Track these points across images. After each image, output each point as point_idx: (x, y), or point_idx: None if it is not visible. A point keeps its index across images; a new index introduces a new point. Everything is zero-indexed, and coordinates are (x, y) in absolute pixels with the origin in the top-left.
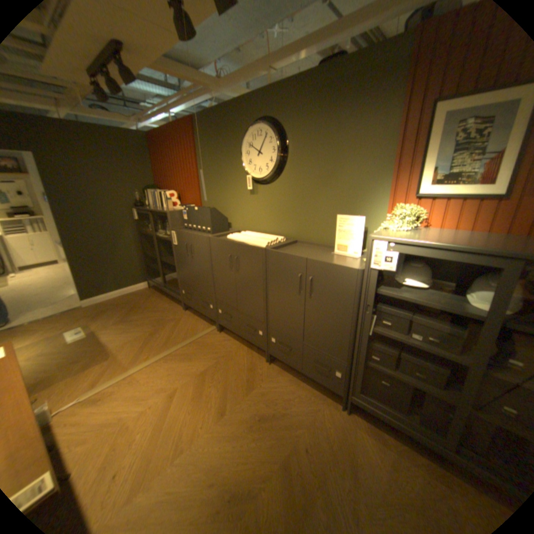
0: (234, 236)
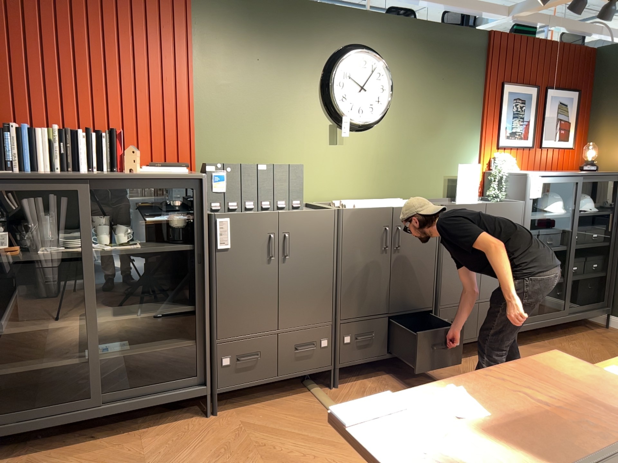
0: (360, 203)
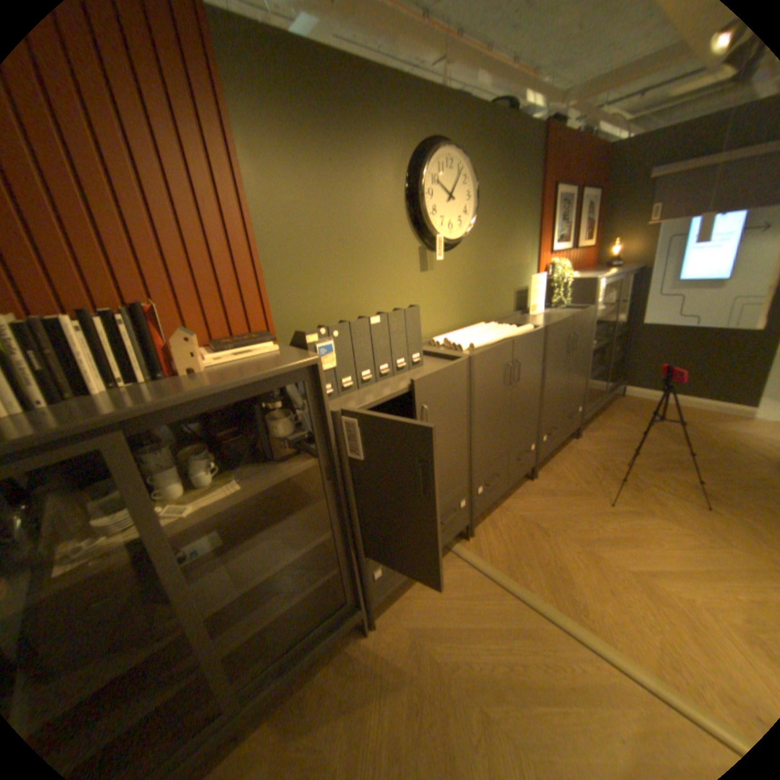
0: (473, 340)
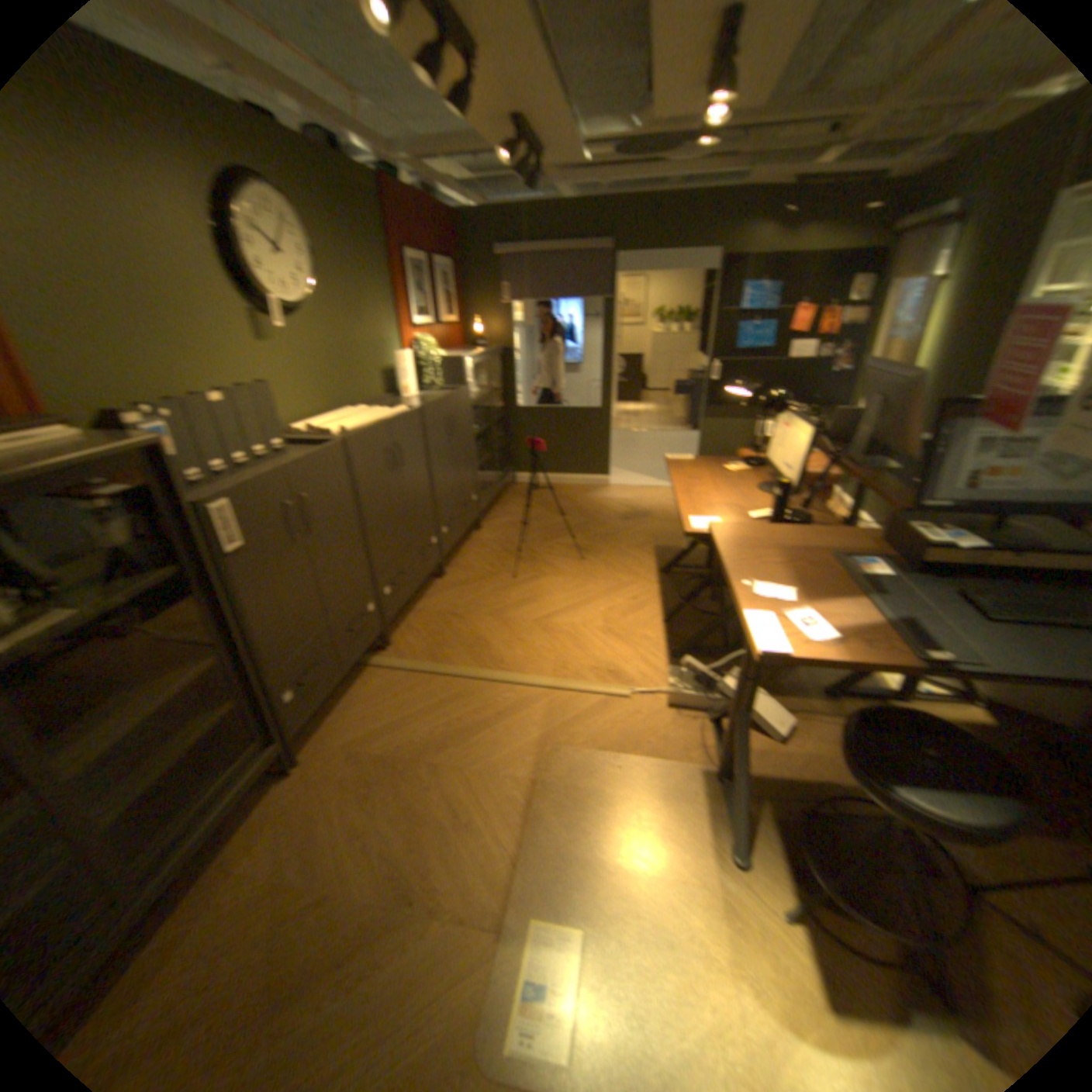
0: (340, 423)
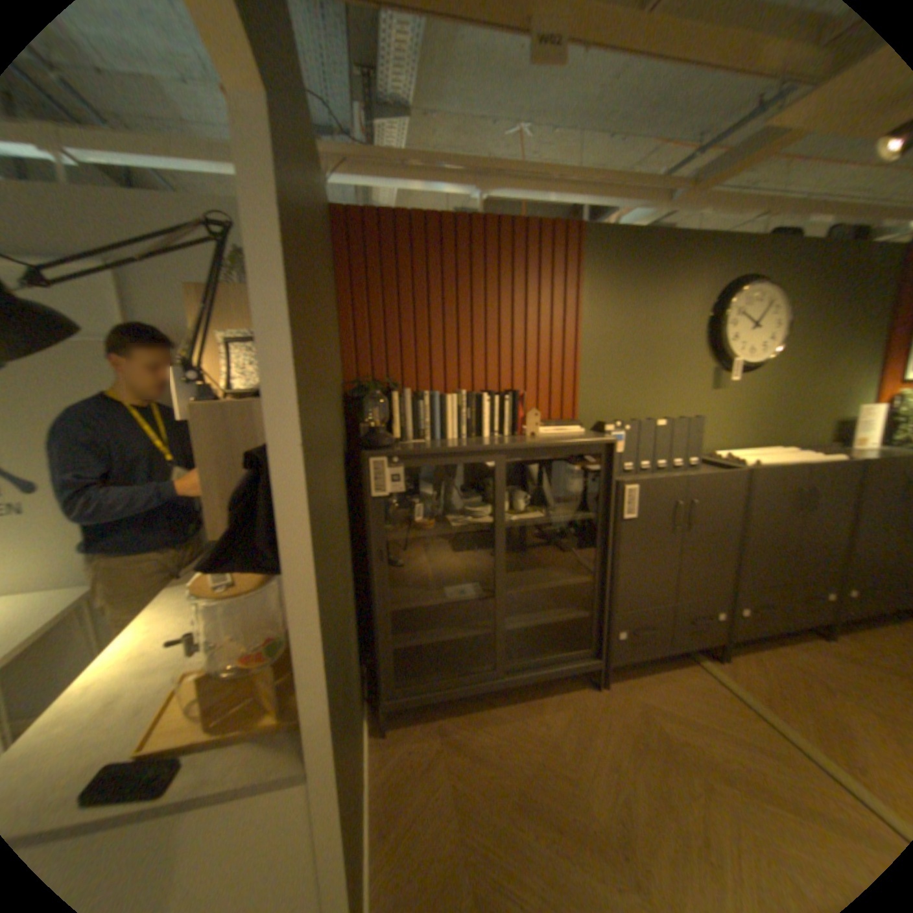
0: (762, 459)
